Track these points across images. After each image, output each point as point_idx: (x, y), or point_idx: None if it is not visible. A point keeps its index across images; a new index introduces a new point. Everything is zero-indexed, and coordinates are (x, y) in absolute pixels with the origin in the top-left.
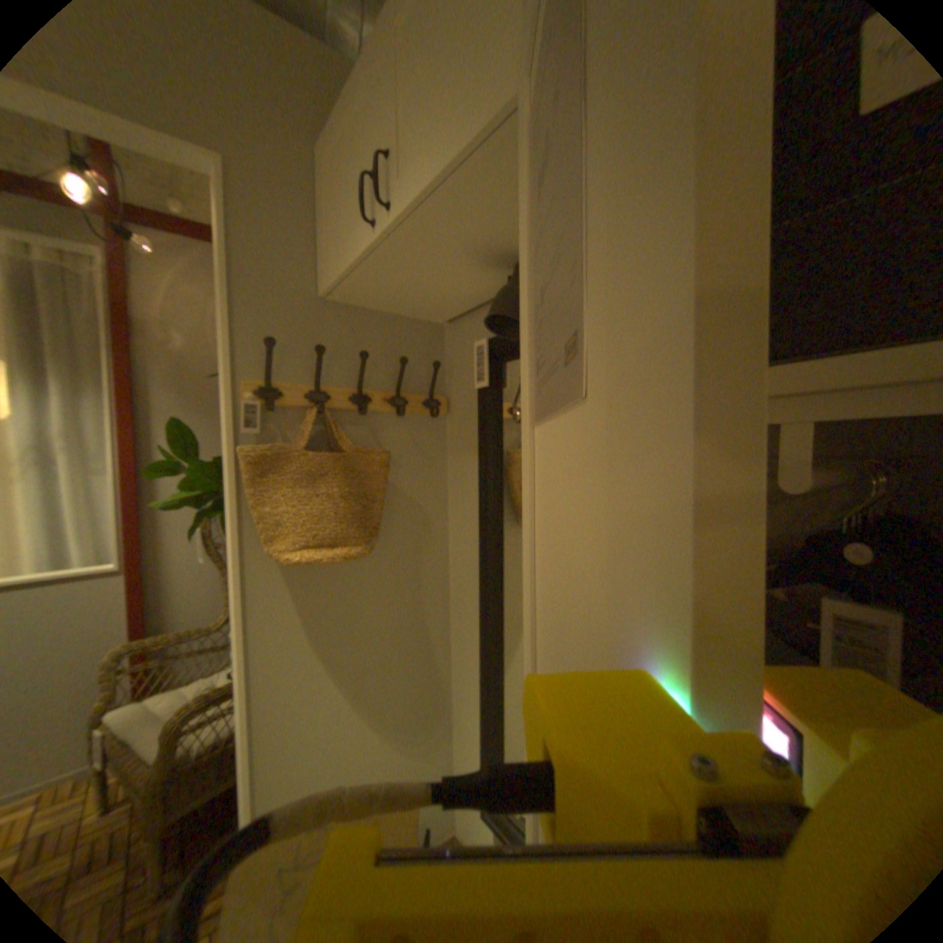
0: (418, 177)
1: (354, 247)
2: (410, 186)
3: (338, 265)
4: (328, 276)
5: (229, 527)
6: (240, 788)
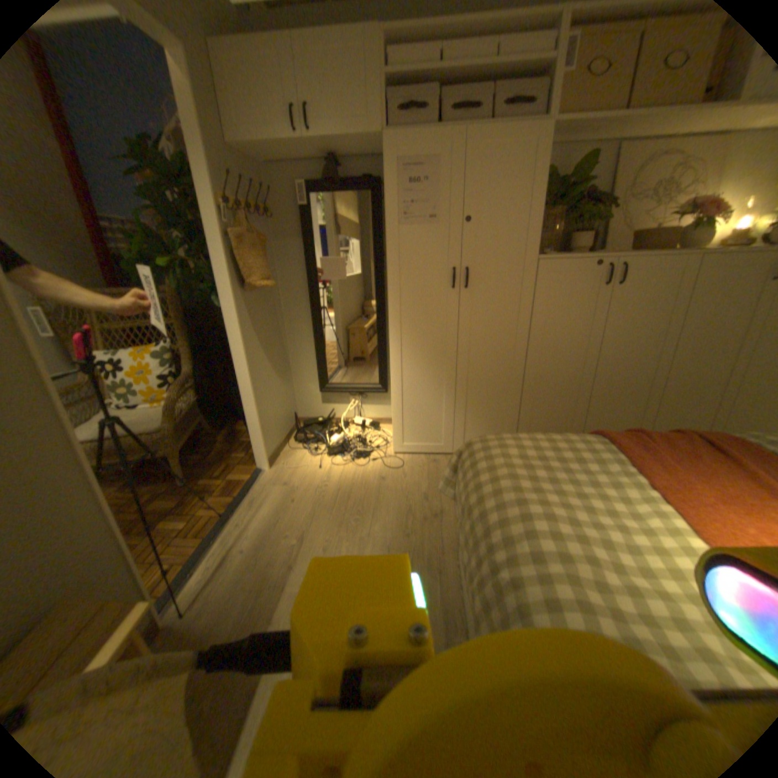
0: (328, 126)
1: (271, 130)
2: (322, 127)
3: (250, 132)
4: (236, 133)
5: (217, 274)
6: (242, 398)
